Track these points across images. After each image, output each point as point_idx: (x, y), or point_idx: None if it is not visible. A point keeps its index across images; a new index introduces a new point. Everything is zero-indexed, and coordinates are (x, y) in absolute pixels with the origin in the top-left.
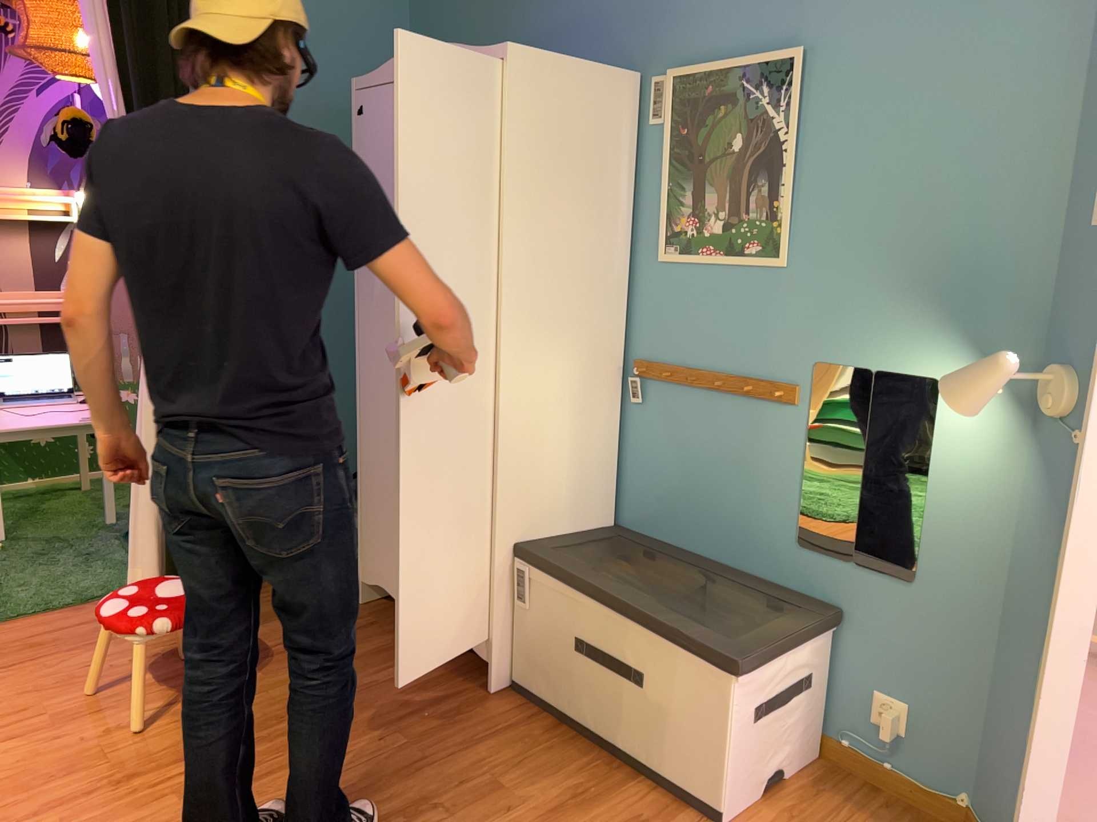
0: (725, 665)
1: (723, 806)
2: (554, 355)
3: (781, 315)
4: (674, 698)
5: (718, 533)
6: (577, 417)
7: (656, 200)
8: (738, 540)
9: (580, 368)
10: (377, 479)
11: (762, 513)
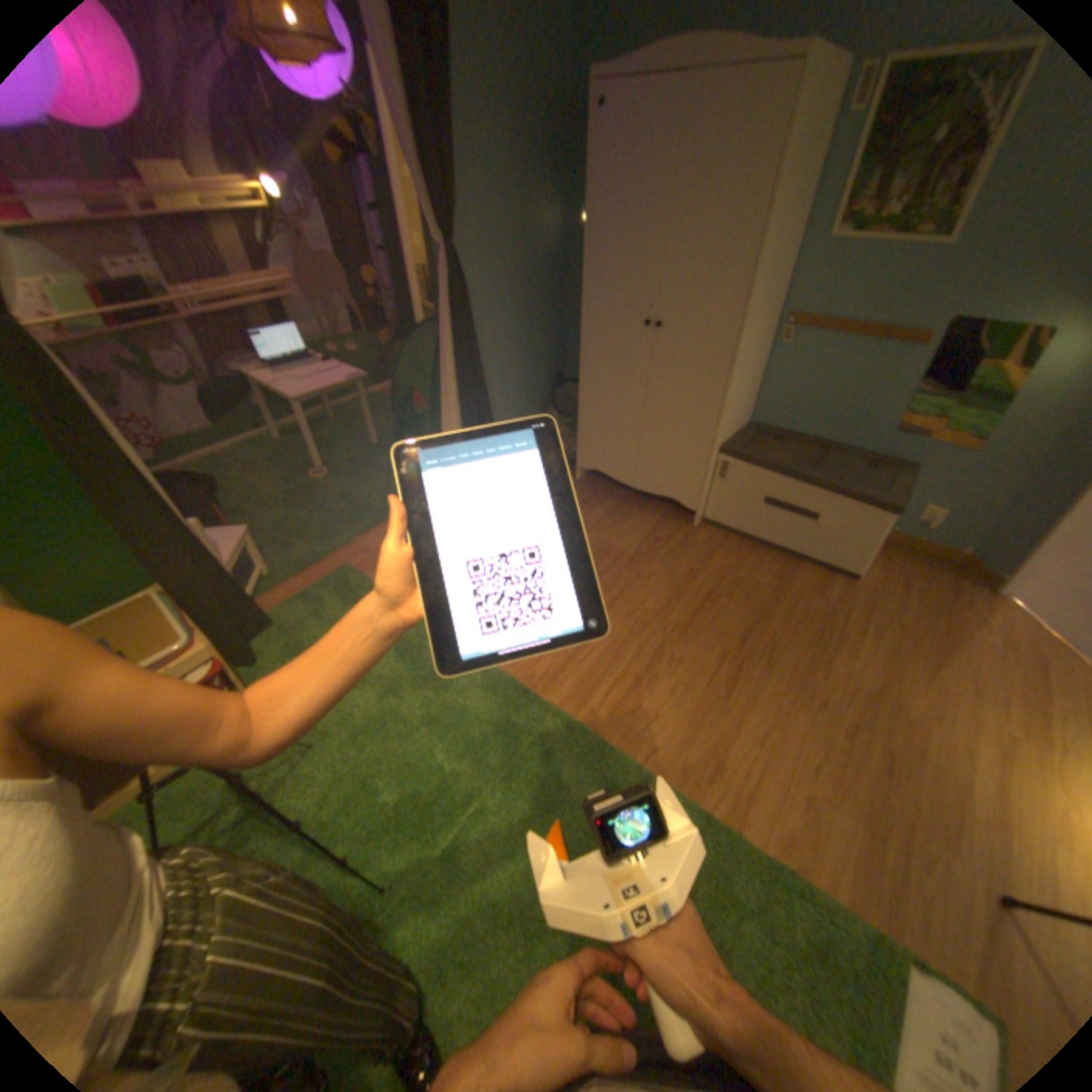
0: (894, 510)
1: (866, 573)
2: (761, 319)
3: (935, 281)
4: (844, 526)
5: (835, 424)
6: (757, 359)
7: (838, 184)
8: (850, 428)
9: (766, 325)
10: (602, 408)
11: (875, 413)
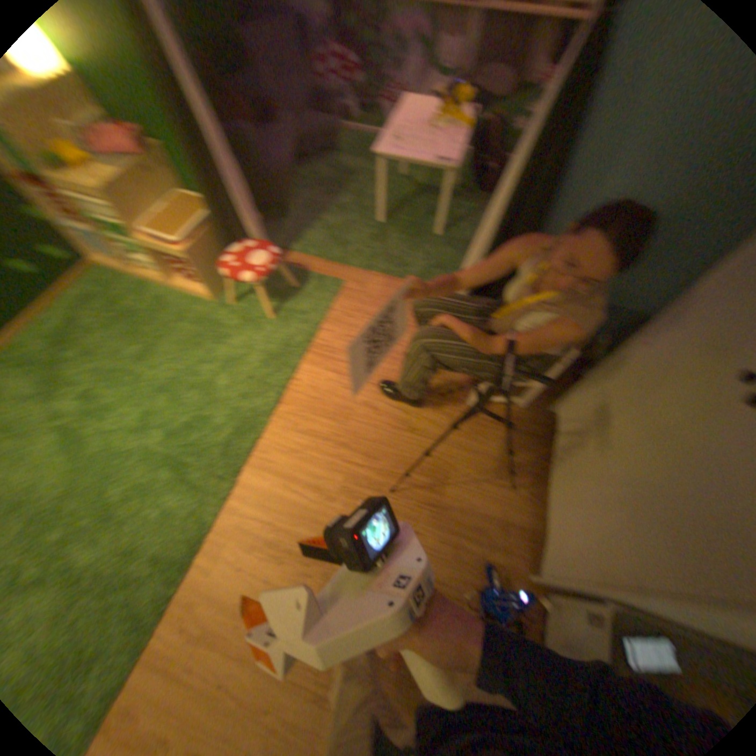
0: None
1: None
2: None
3: None
4: None
5: None
6: None
7: None
8: None
9: None
10: (611, 392)
11: None
